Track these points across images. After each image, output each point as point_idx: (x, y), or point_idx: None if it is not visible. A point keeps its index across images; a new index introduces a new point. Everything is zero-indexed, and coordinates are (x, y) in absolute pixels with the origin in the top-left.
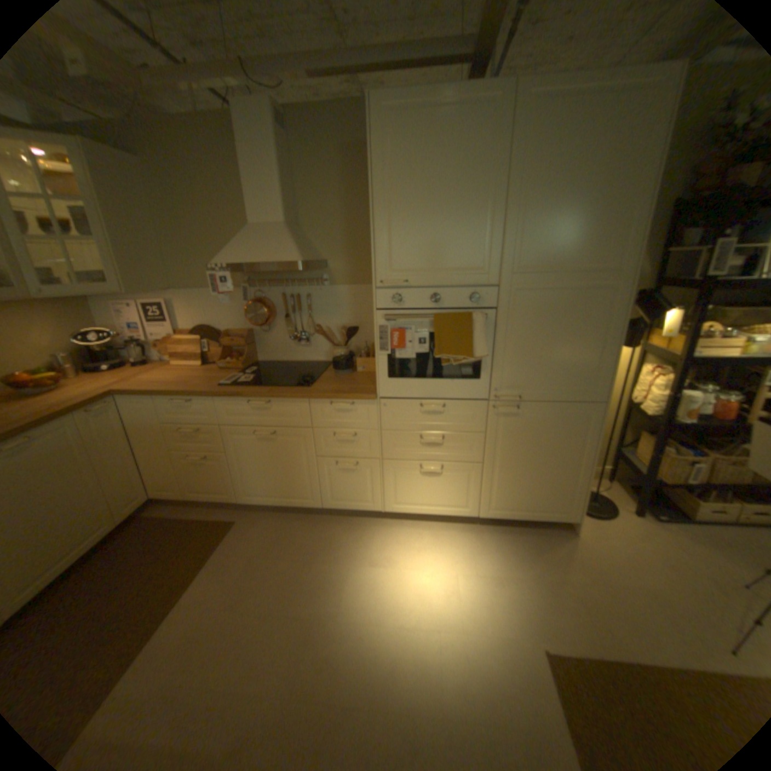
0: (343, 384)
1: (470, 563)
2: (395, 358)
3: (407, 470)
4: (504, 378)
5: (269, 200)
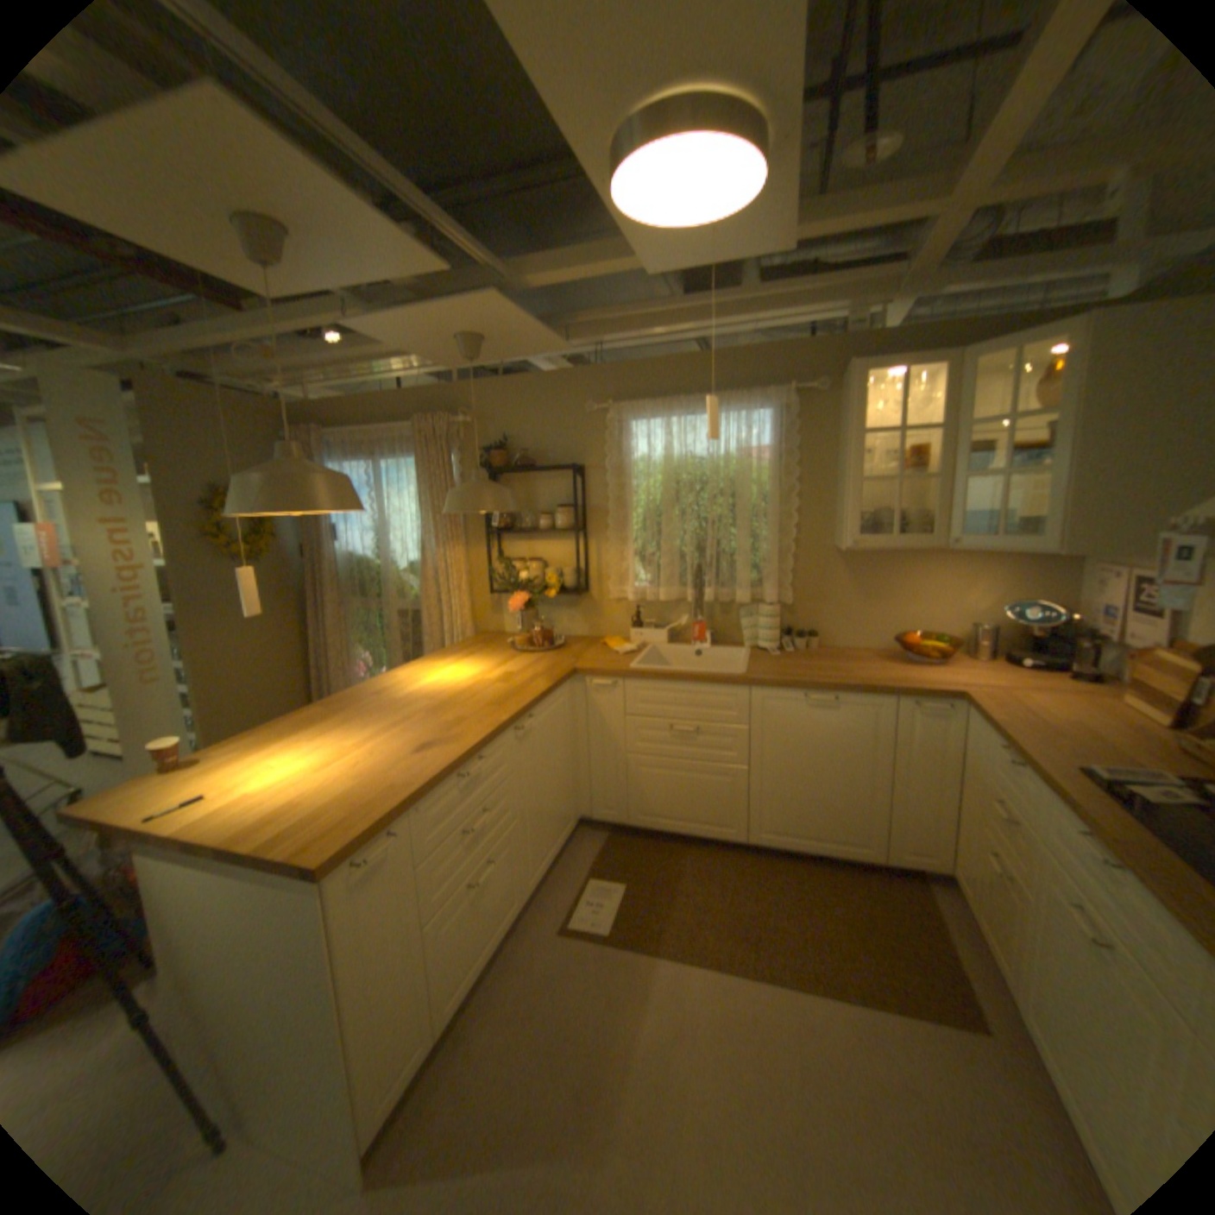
0: None
1: None
2: None
3: None
4: None
5: None
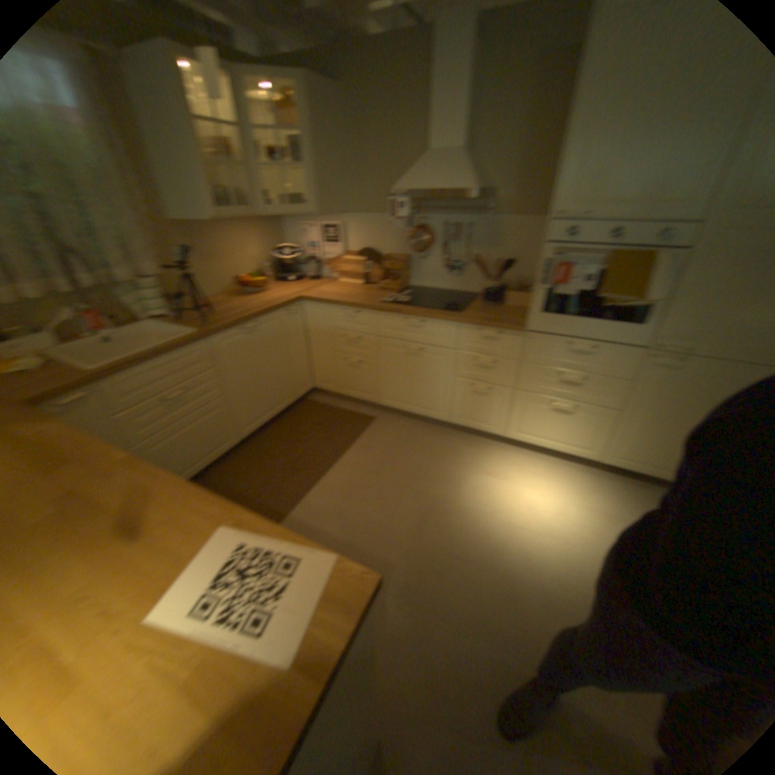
0: (493, 314)
1: (585, 497)
2: (556, 293)
3: (539, 404)
4: (678, 327)
5: (456, 123)
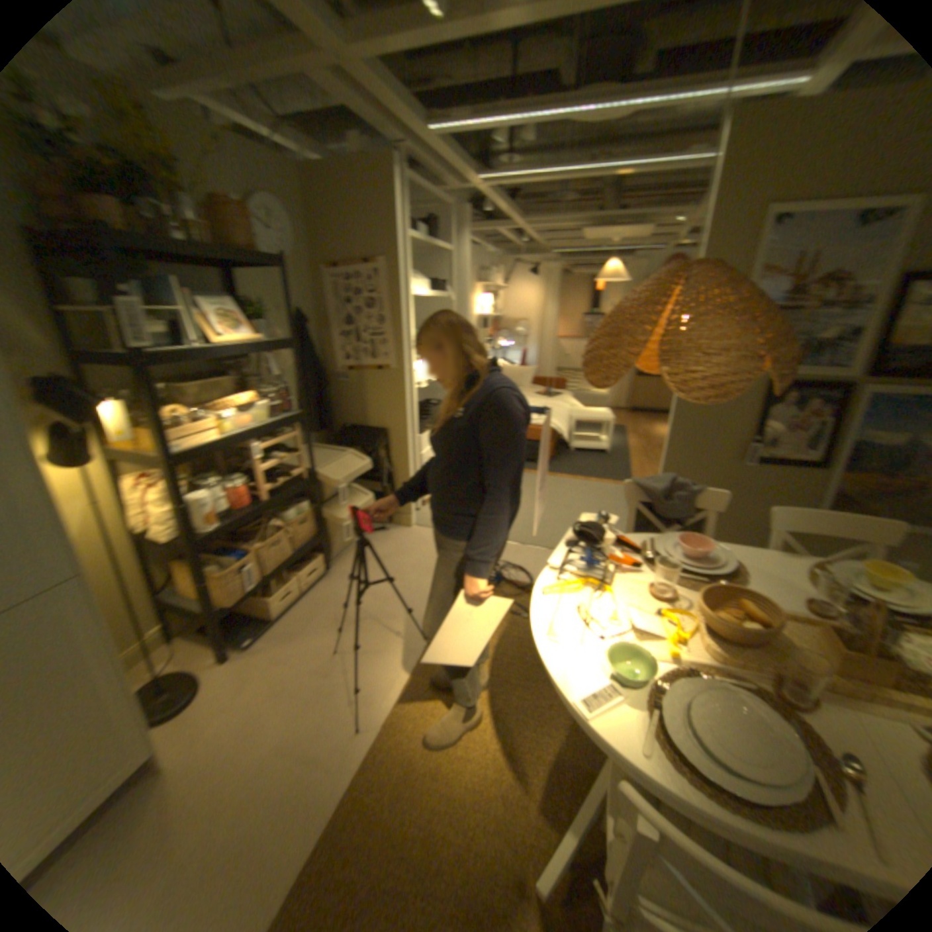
0: None
1: None
2: None
3: None
4: None
5: None
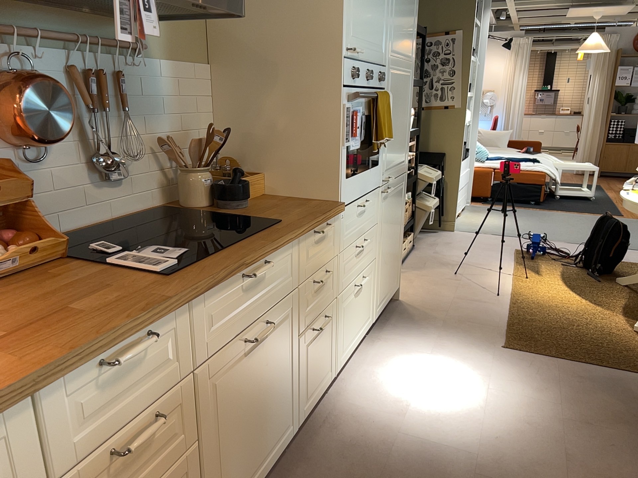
0: (288, 209)
1: (414, 353)
2: (349, 150)
3: (348, 299)
4: (386, 160)
5: None
